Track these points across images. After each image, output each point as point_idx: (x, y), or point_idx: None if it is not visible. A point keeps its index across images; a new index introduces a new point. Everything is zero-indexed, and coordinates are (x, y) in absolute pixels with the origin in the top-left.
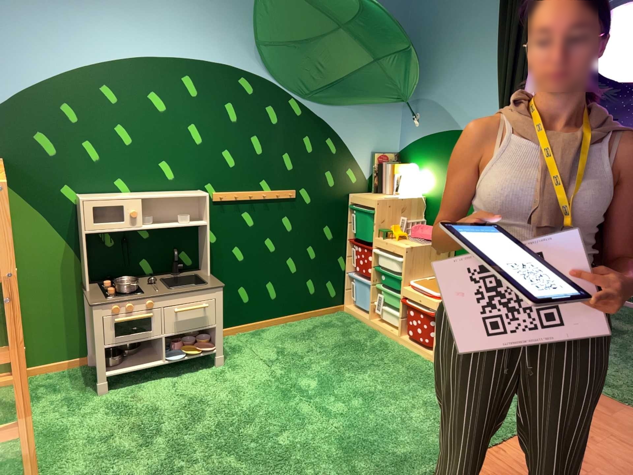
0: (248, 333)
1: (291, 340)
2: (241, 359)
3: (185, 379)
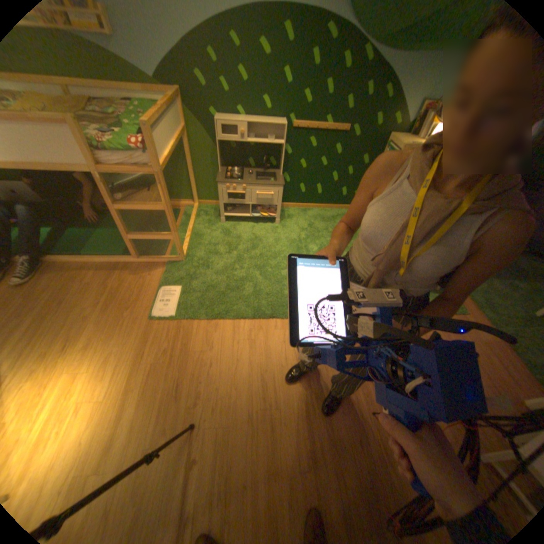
0: (299, 211)
1: (319, 221)
2: (287, 225)
3: (256, 228)
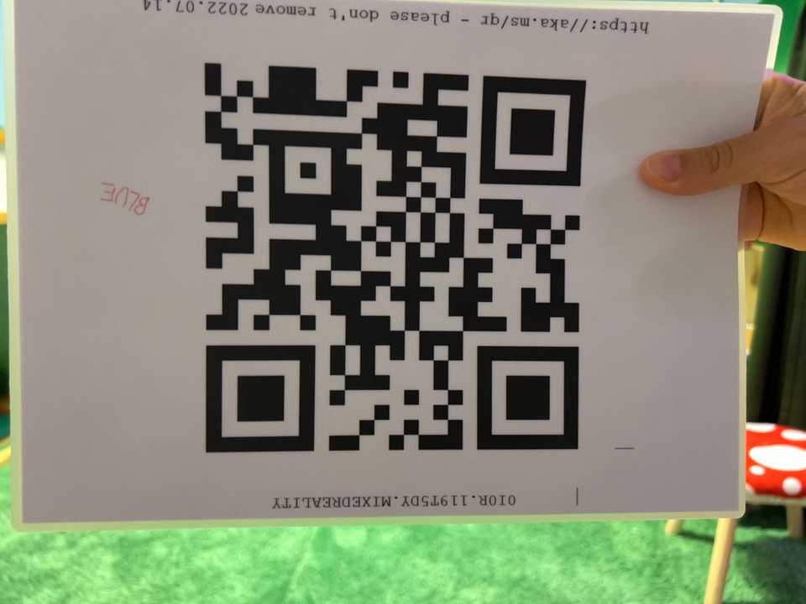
0: None
1: None
2: None
3: None
